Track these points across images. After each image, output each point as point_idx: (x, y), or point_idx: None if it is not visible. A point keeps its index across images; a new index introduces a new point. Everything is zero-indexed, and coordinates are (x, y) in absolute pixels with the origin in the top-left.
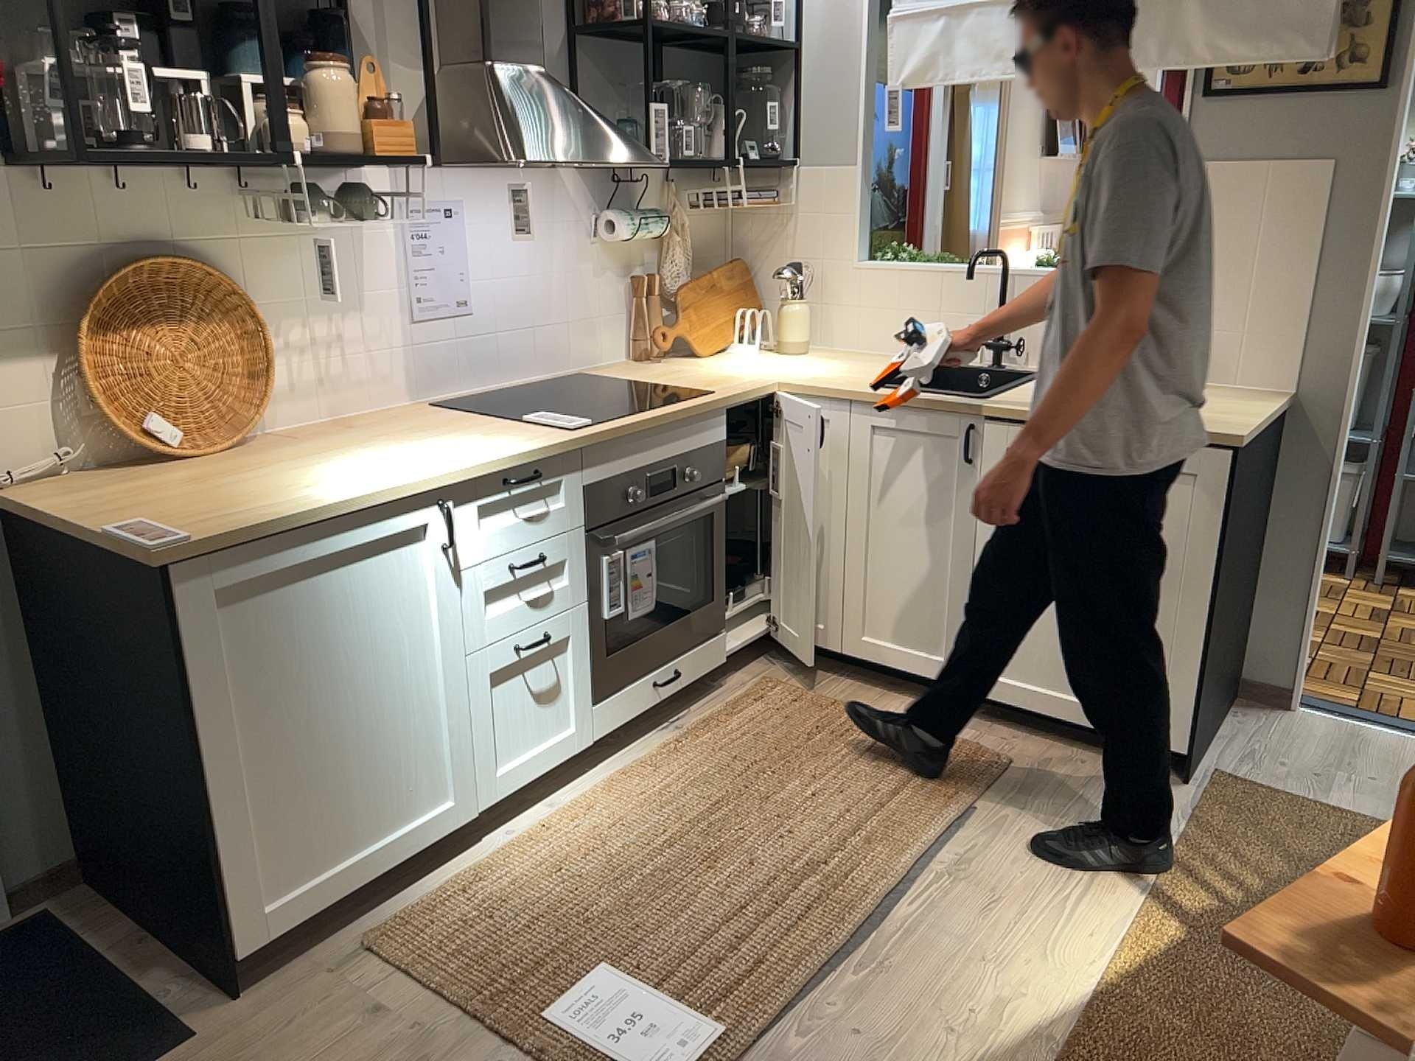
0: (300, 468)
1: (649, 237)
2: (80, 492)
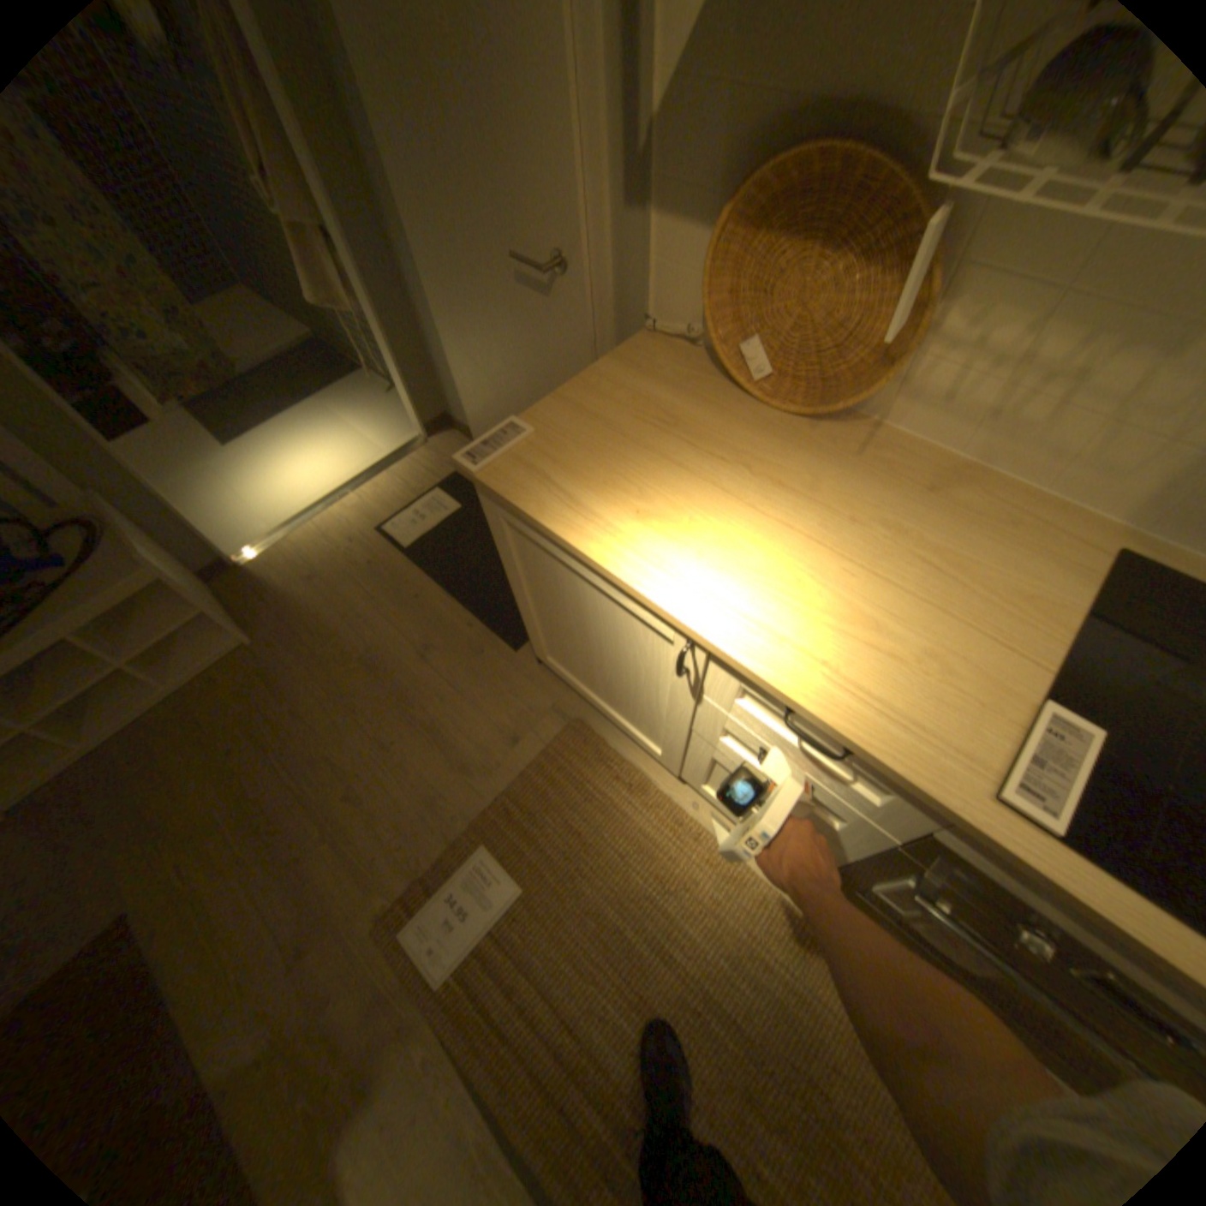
0: (722, 488)
1: None
2: (644, 368)
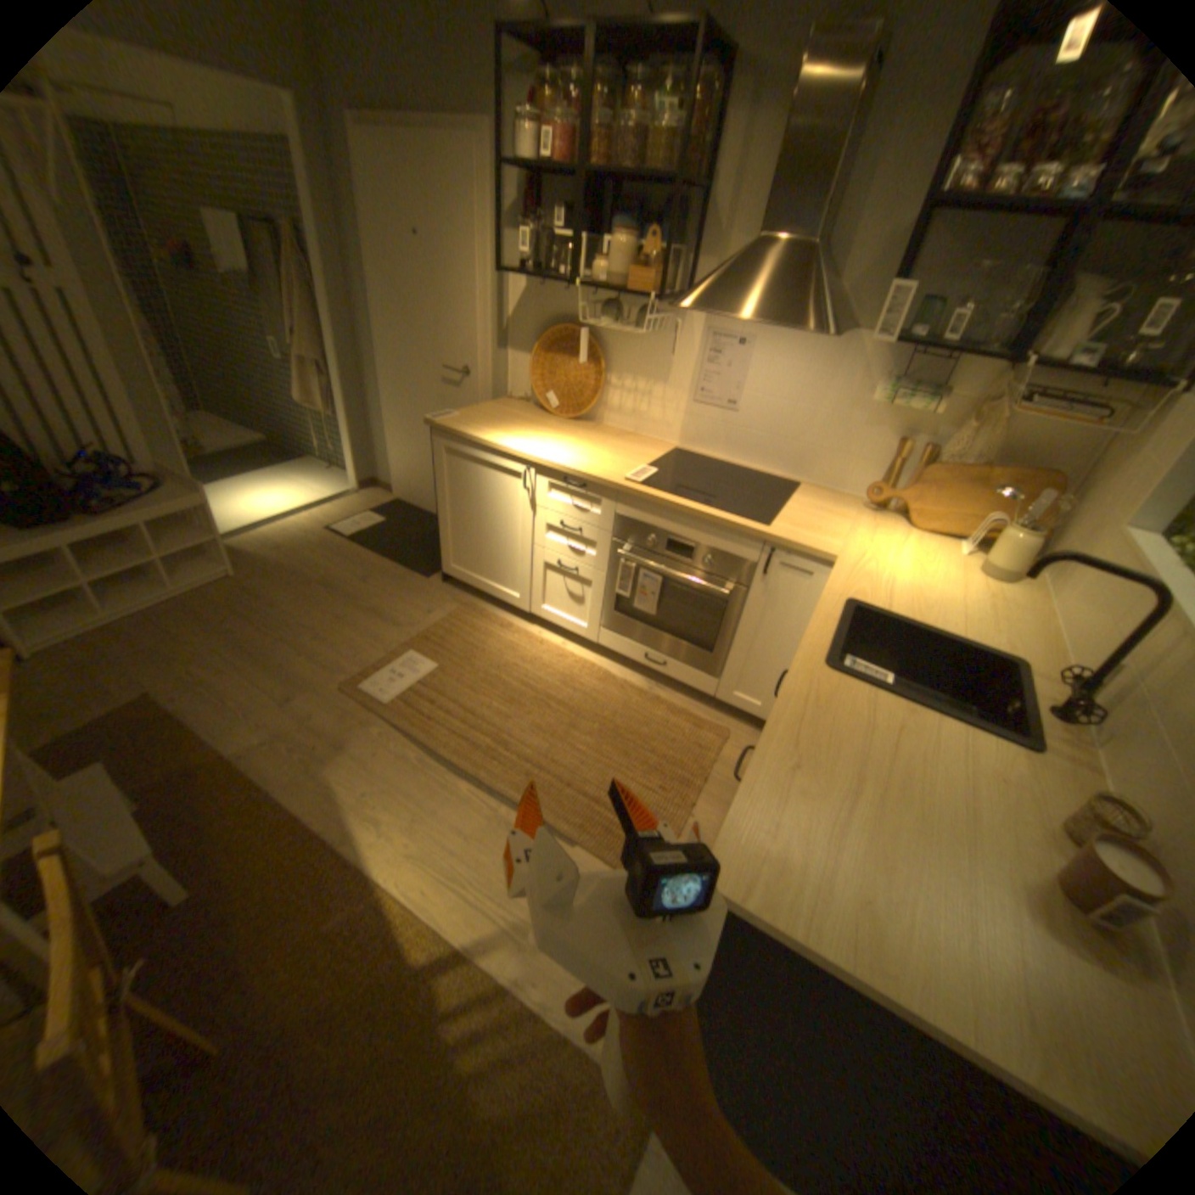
0: (540, 431)
1: (917, 410)
2: (507, 406)
